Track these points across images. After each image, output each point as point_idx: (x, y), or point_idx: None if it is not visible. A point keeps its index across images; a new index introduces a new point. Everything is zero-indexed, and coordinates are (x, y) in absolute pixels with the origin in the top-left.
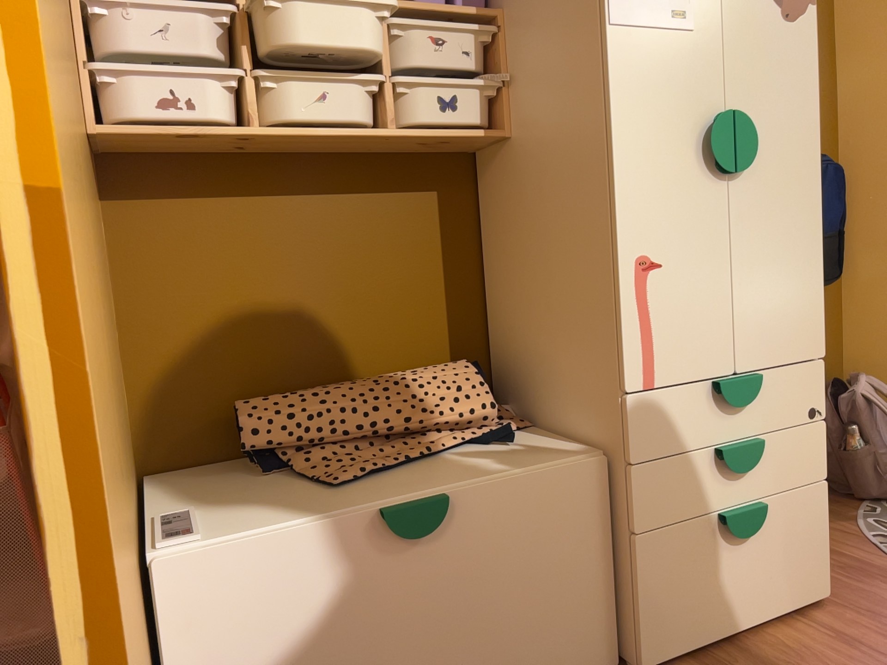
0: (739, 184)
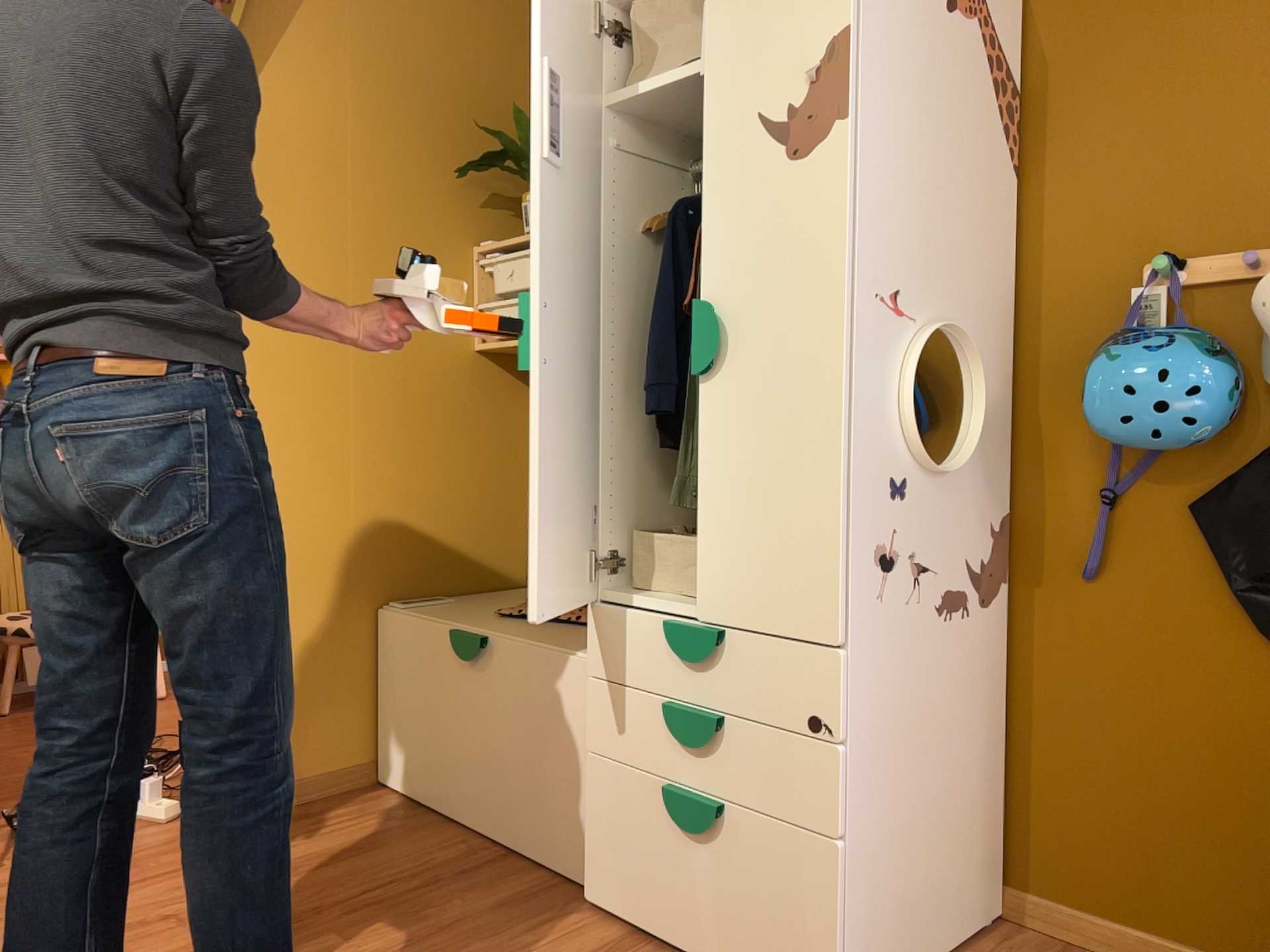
0: (712, 386)
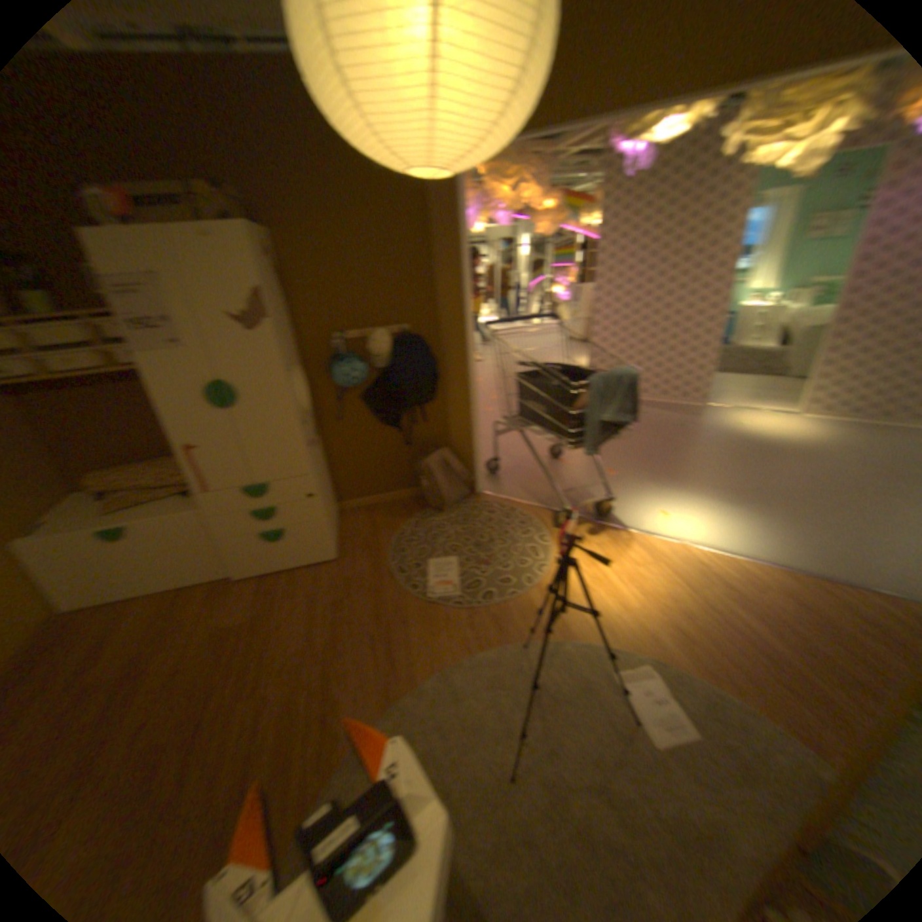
0: (230, 412)
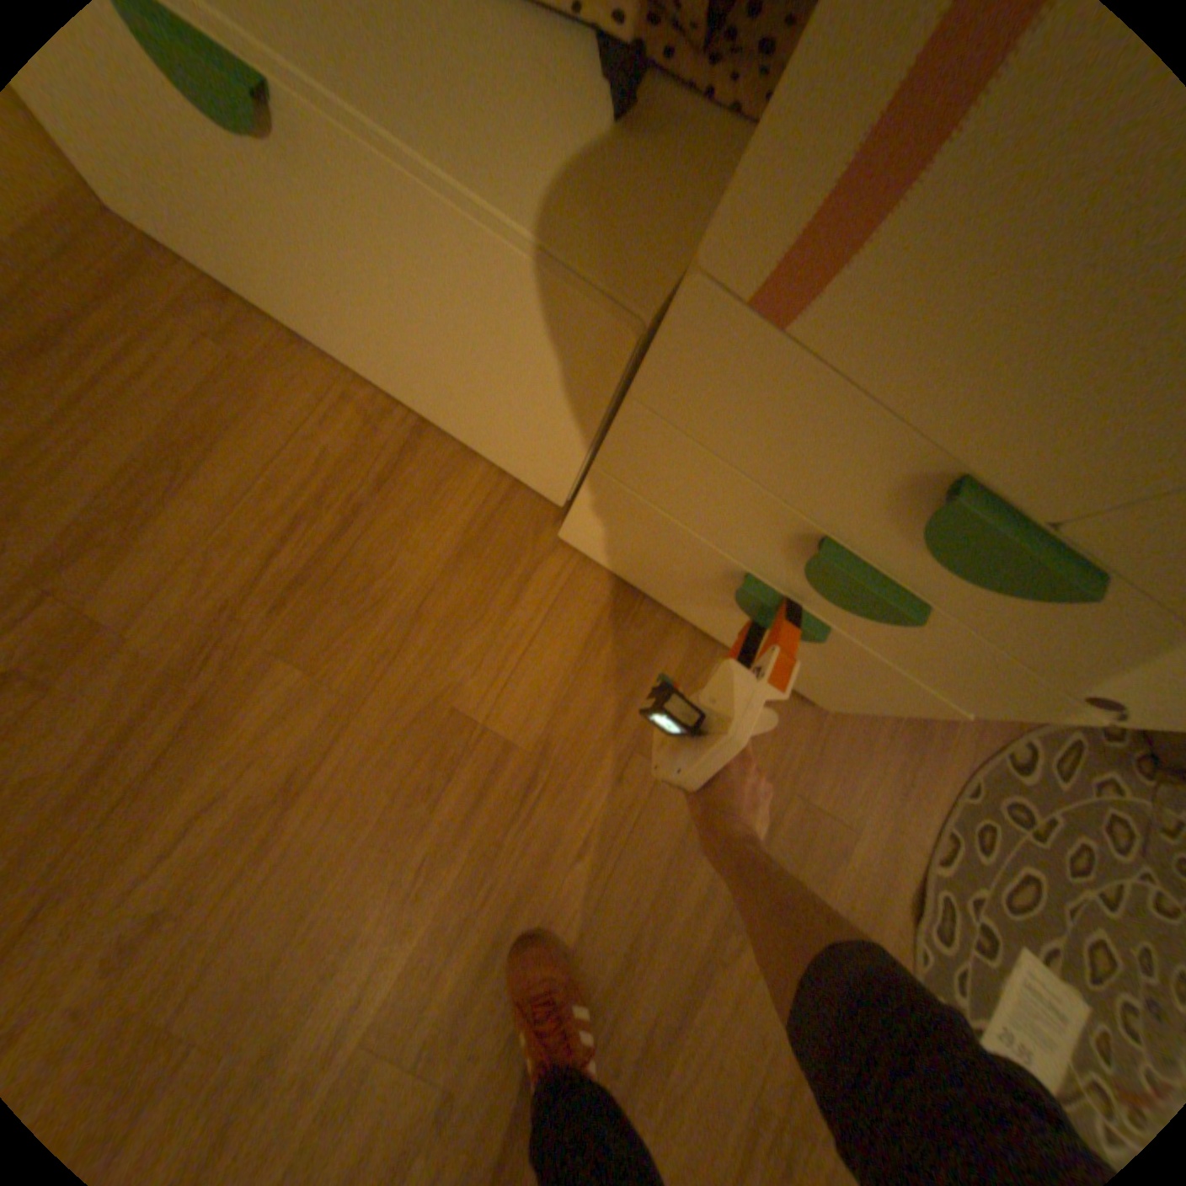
0: None
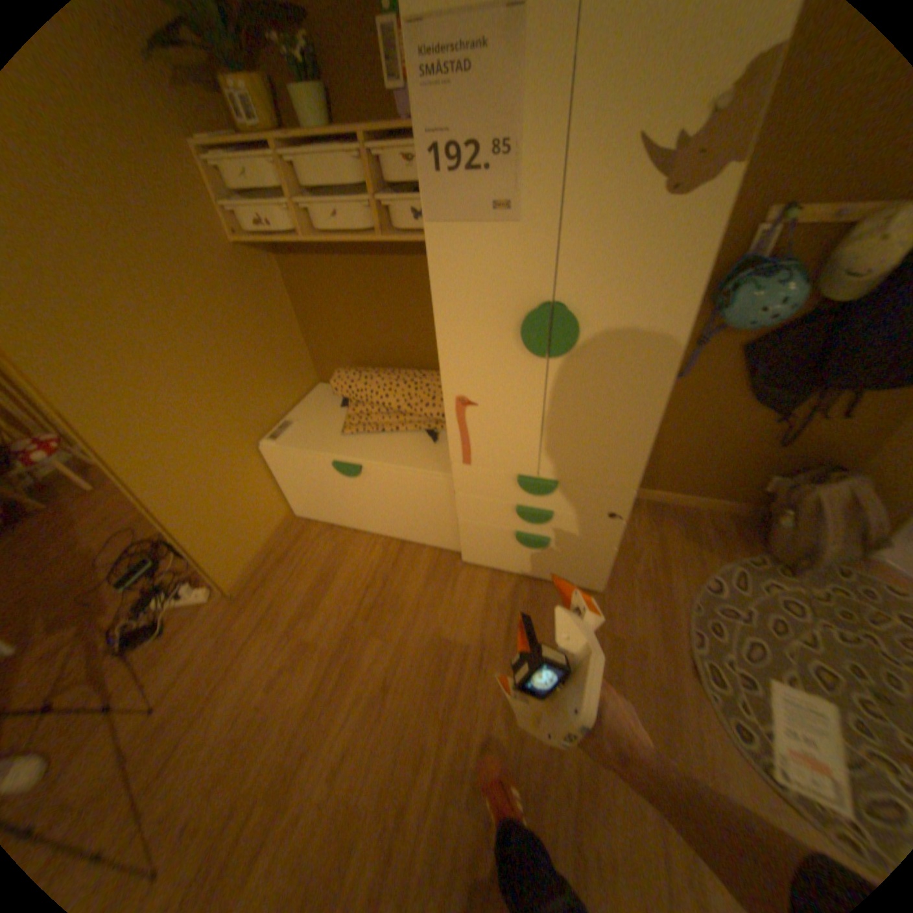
0: (560, 364)
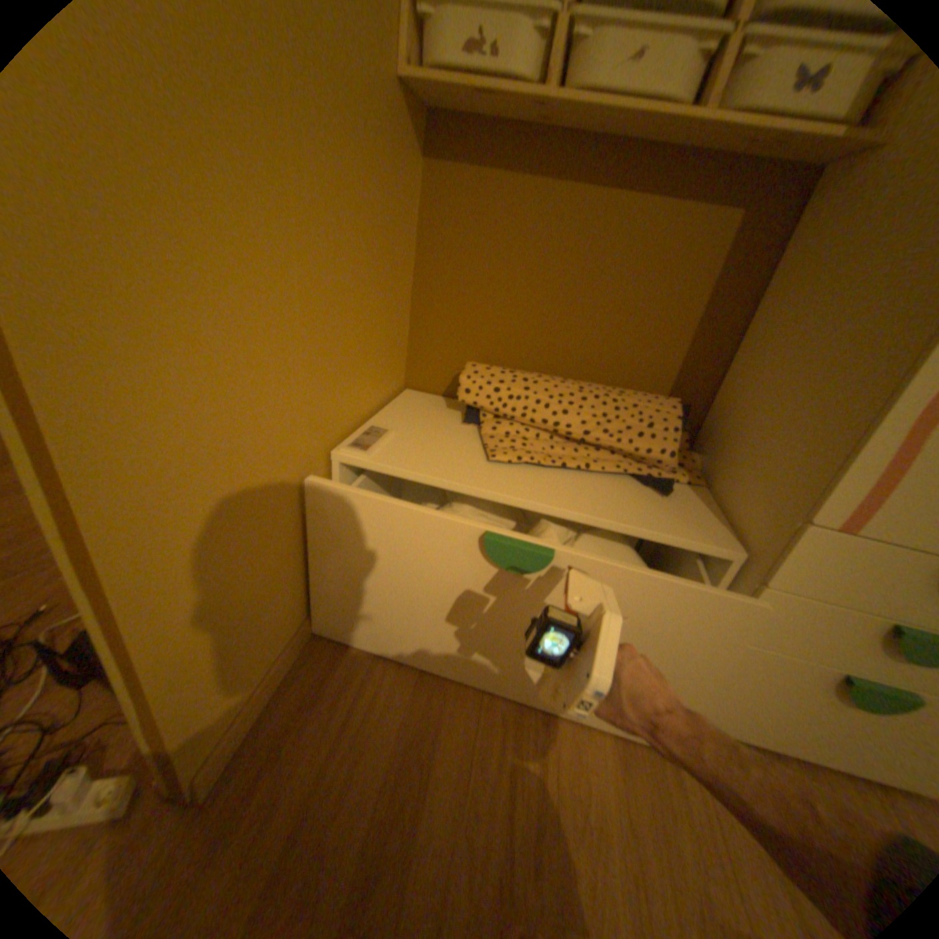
0: None
